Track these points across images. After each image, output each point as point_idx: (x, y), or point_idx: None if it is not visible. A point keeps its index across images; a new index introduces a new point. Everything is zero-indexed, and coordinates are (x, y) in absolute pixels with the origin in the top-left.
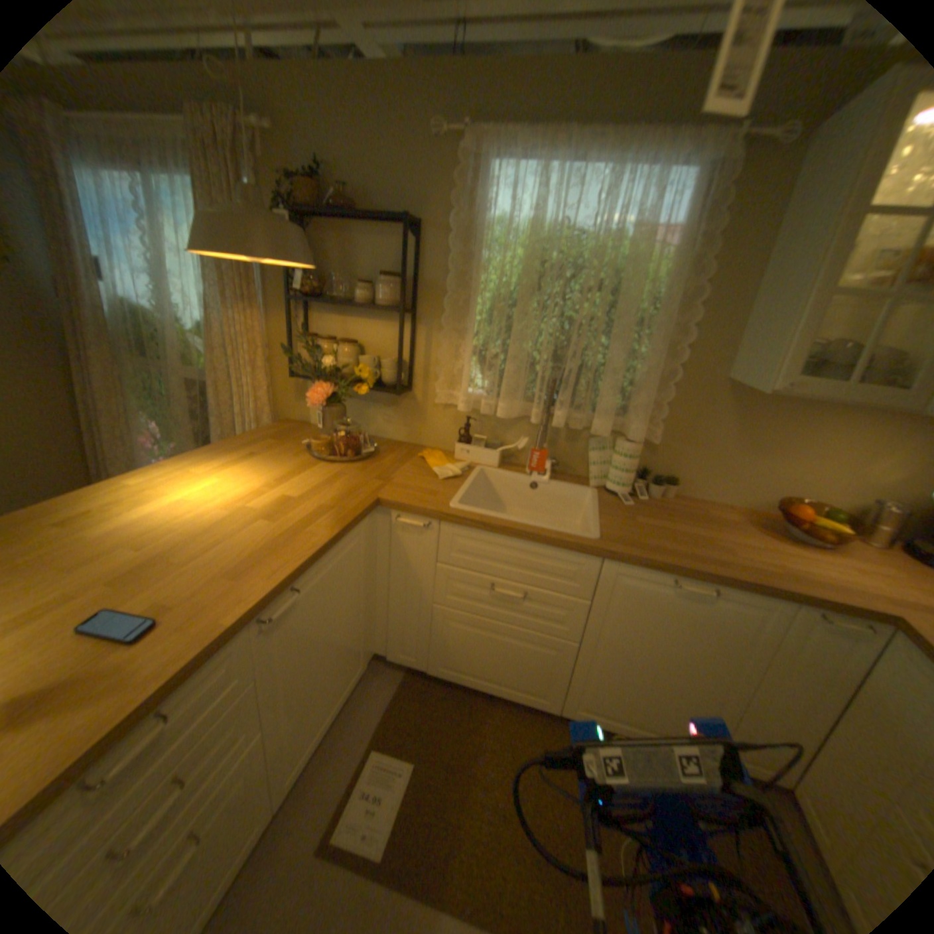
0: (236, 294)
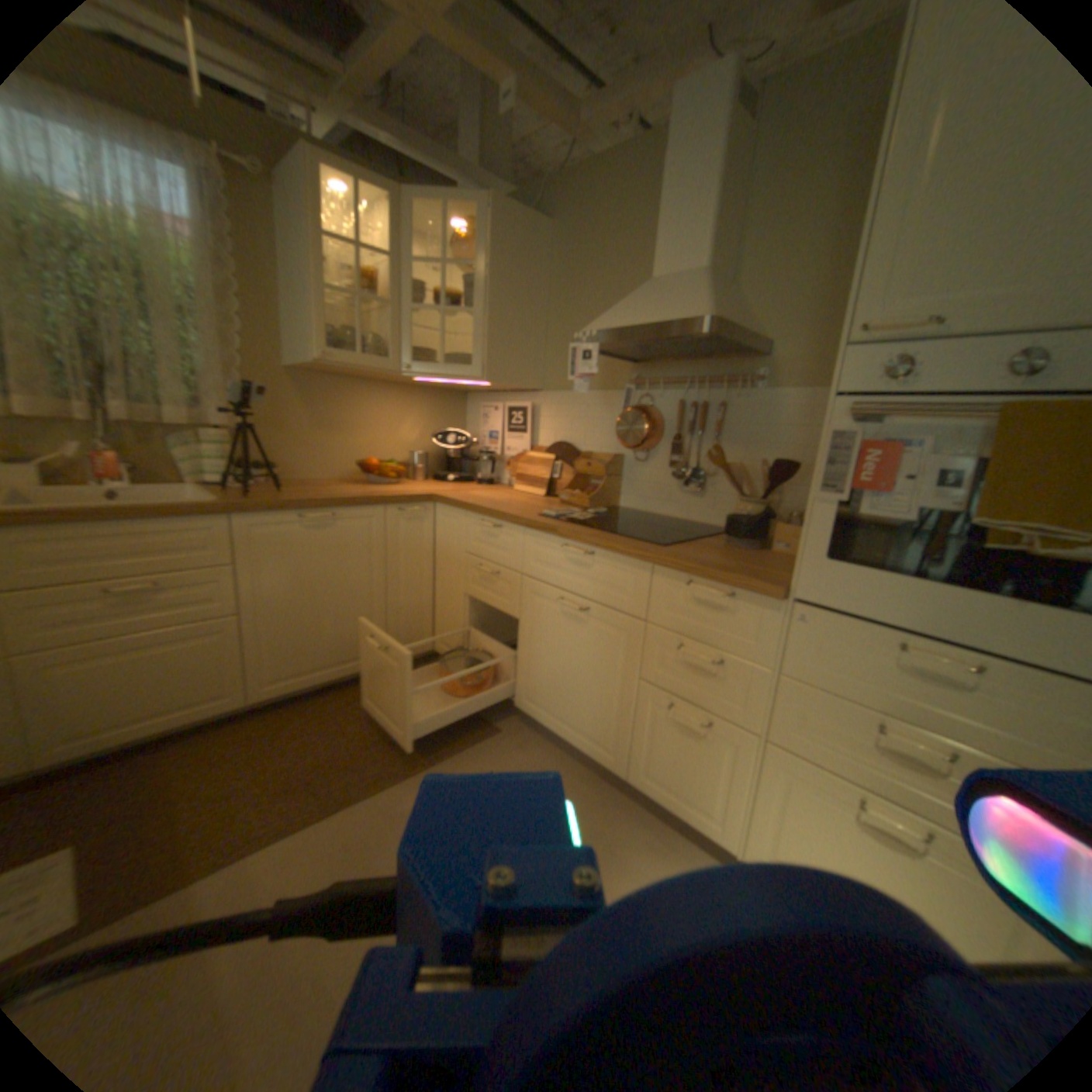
0: None
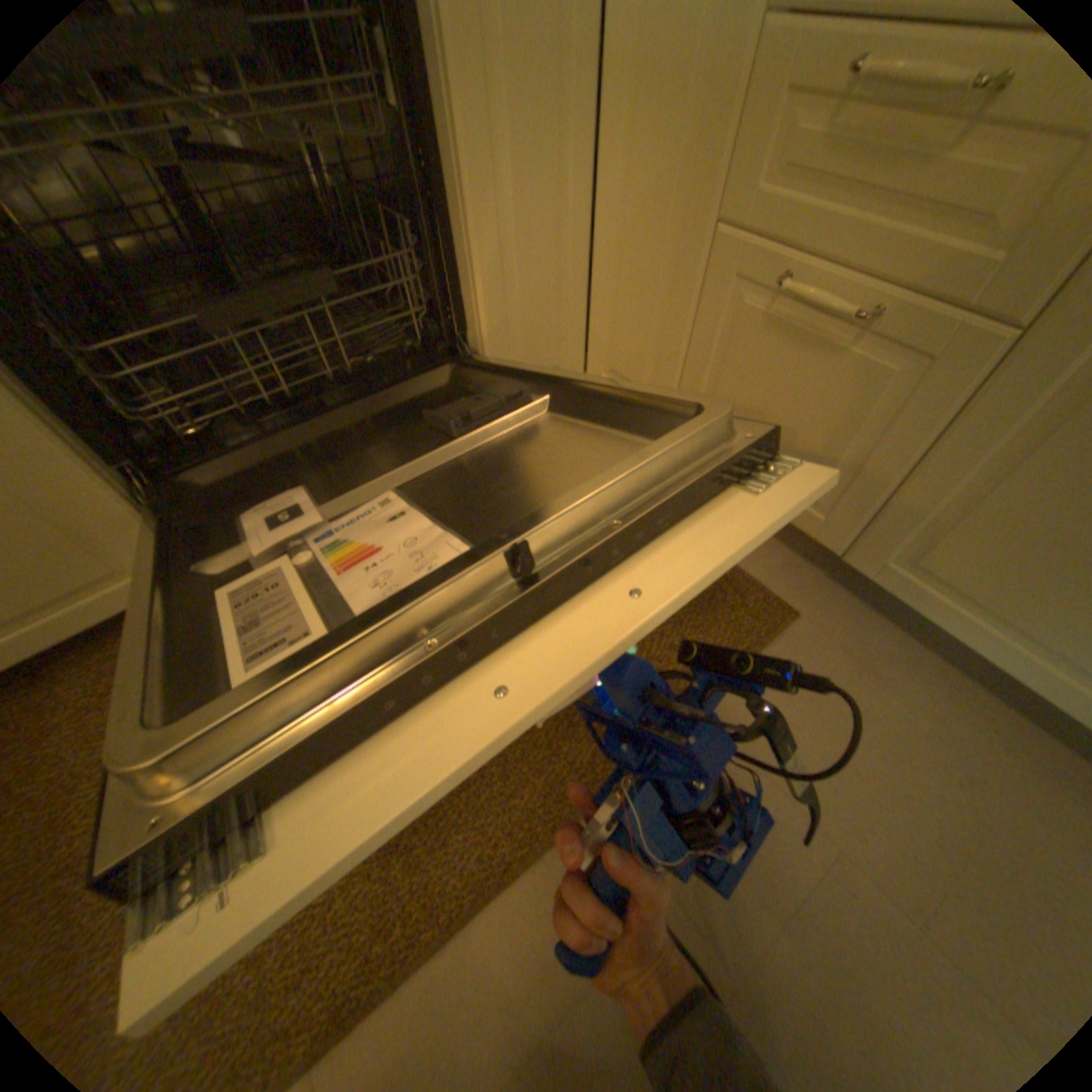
0: None
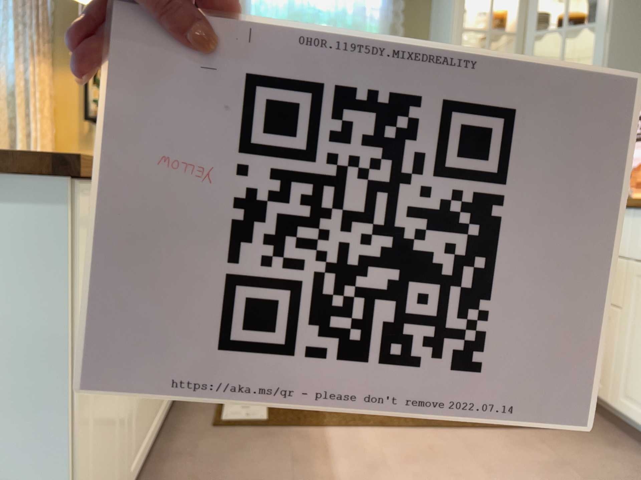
0: (33, 49)
